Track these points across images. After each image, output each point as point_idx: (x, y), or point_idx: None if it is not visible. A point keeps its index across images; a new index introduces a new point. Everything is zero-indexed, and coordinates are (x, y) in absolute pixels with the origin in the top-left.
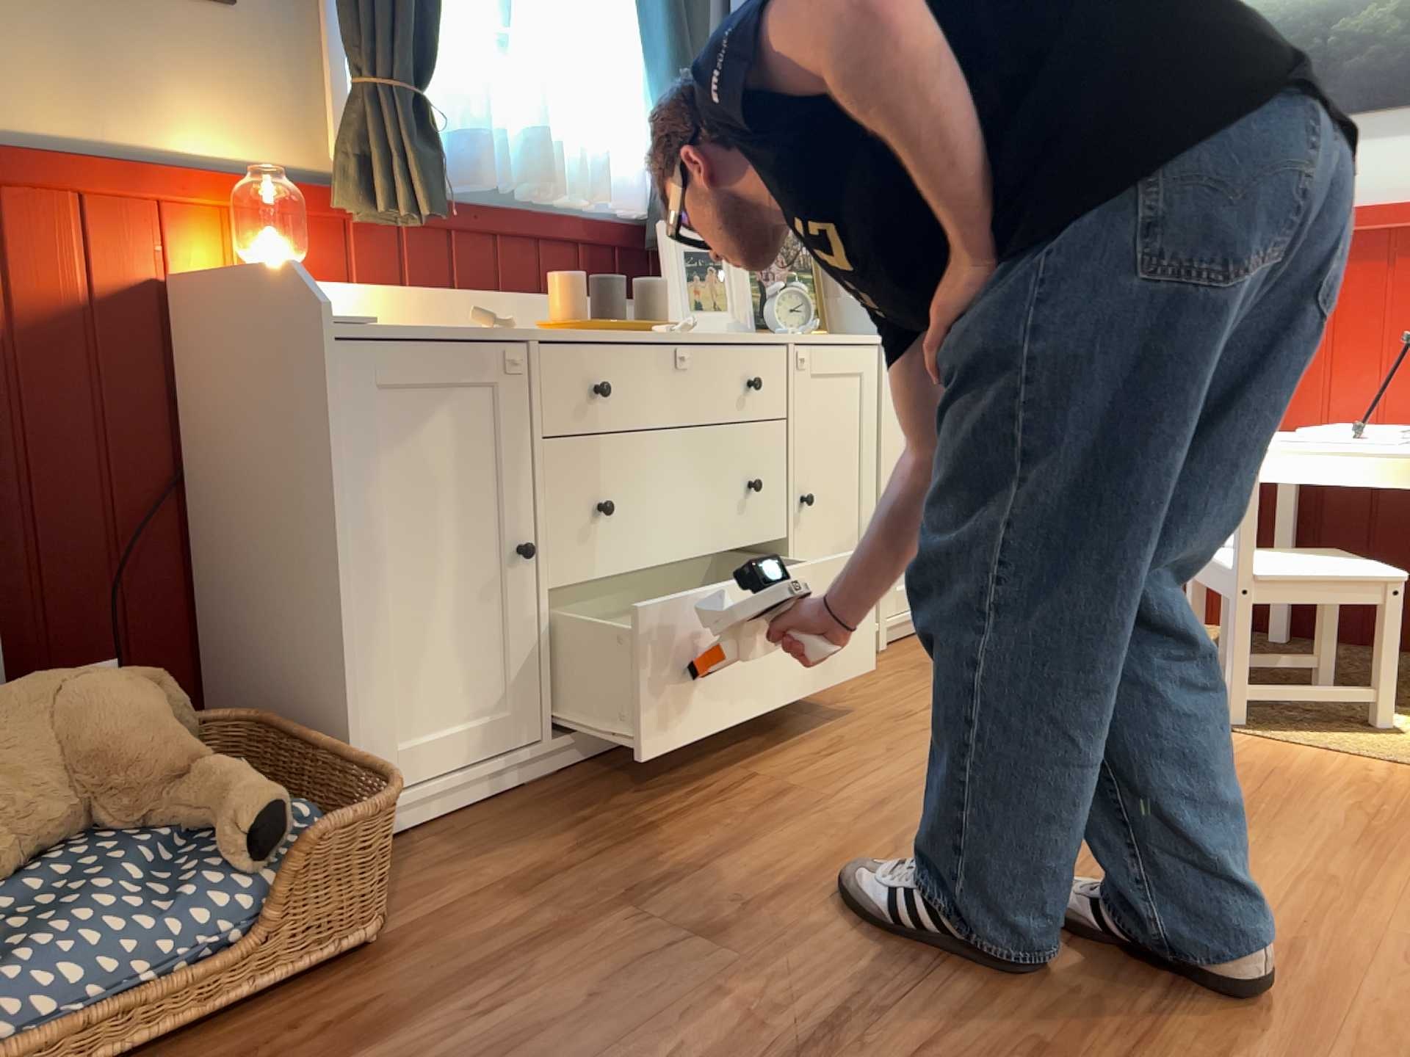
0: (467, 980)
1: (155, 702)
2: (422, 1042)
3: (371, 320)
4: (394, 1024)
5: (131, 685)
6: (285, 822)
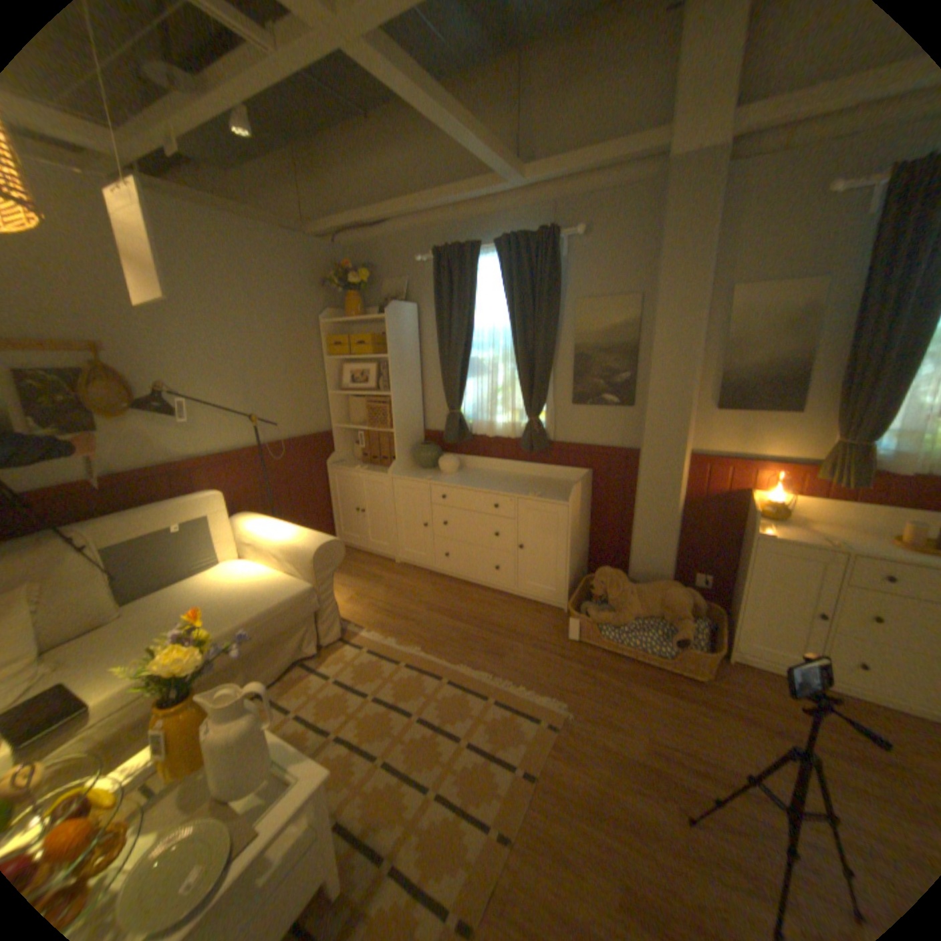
0: (713, 708)
1: (688, 601)
2: (689, 708)
3: (776, 535)
4: (689, 700)
5: (684, 595)
6: (696, 644)
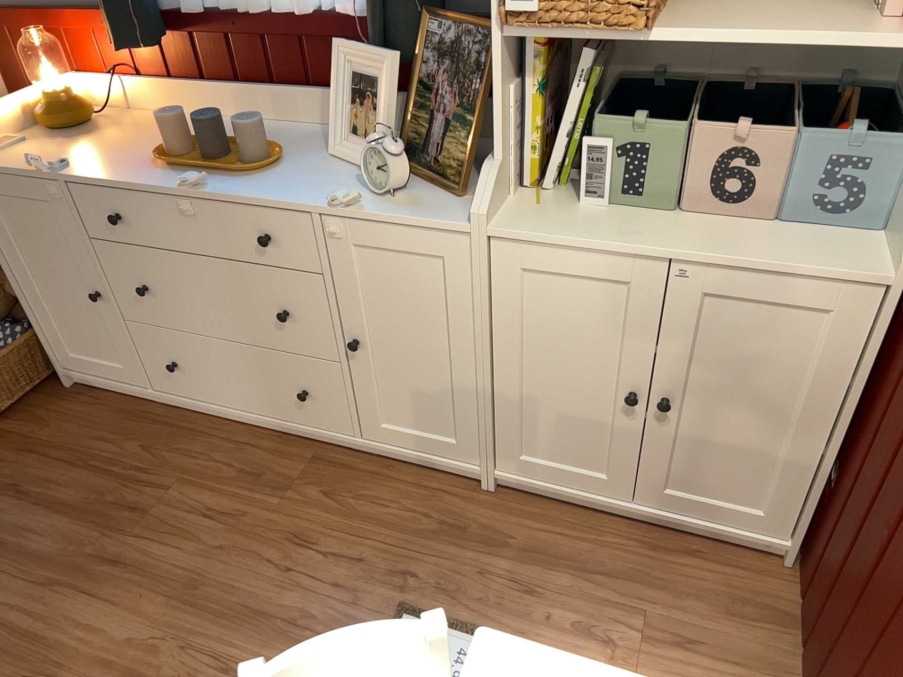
0: None
1: None
2: None
3: None
4: None
5: None
6: None
